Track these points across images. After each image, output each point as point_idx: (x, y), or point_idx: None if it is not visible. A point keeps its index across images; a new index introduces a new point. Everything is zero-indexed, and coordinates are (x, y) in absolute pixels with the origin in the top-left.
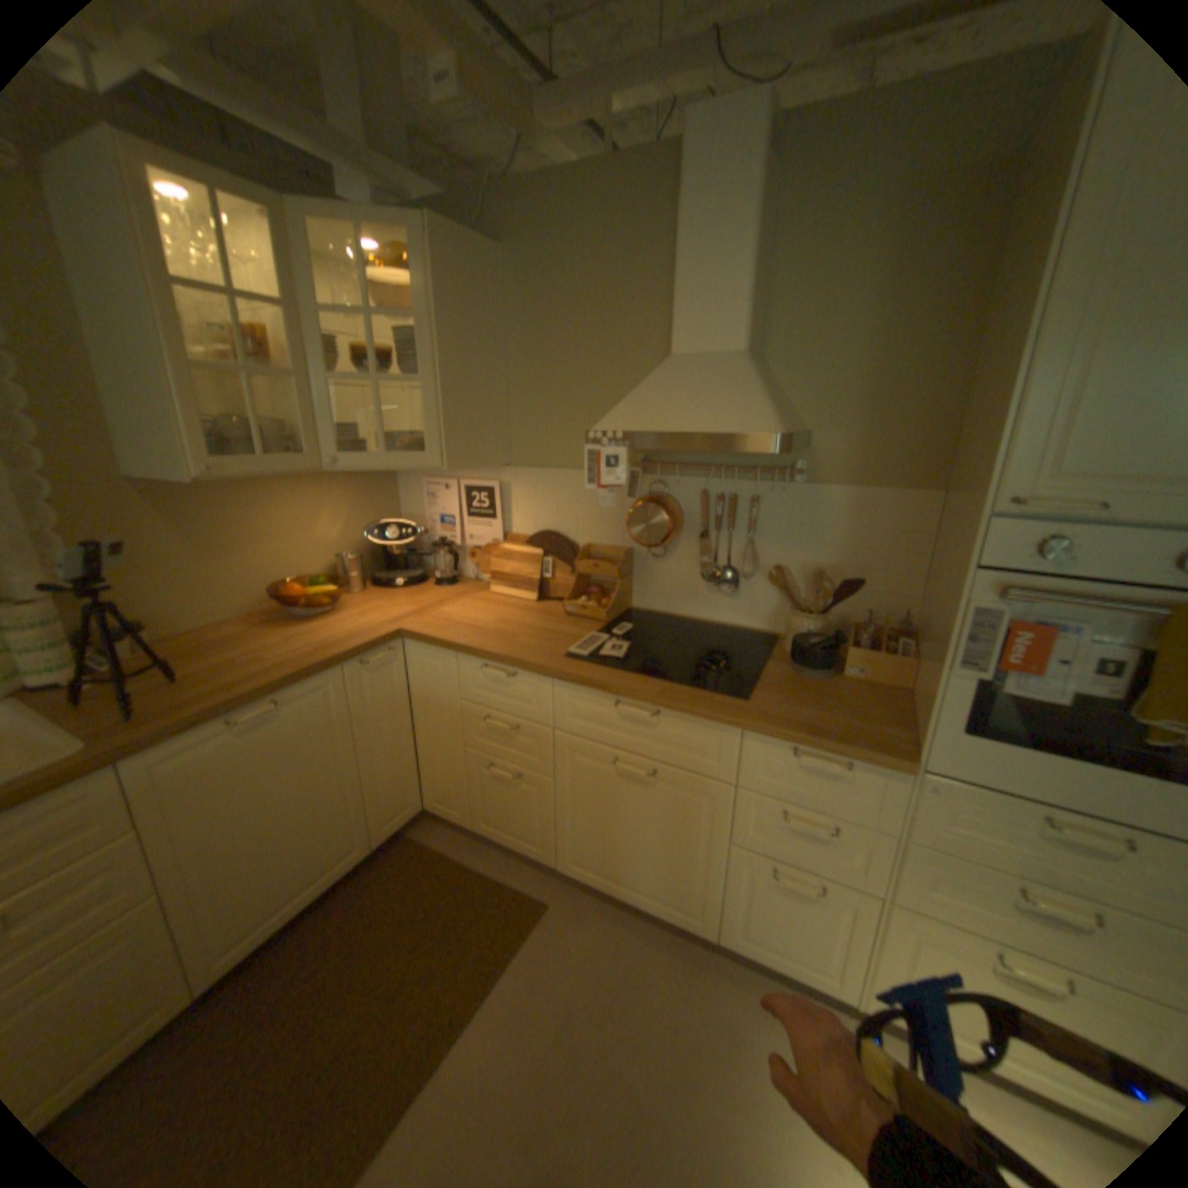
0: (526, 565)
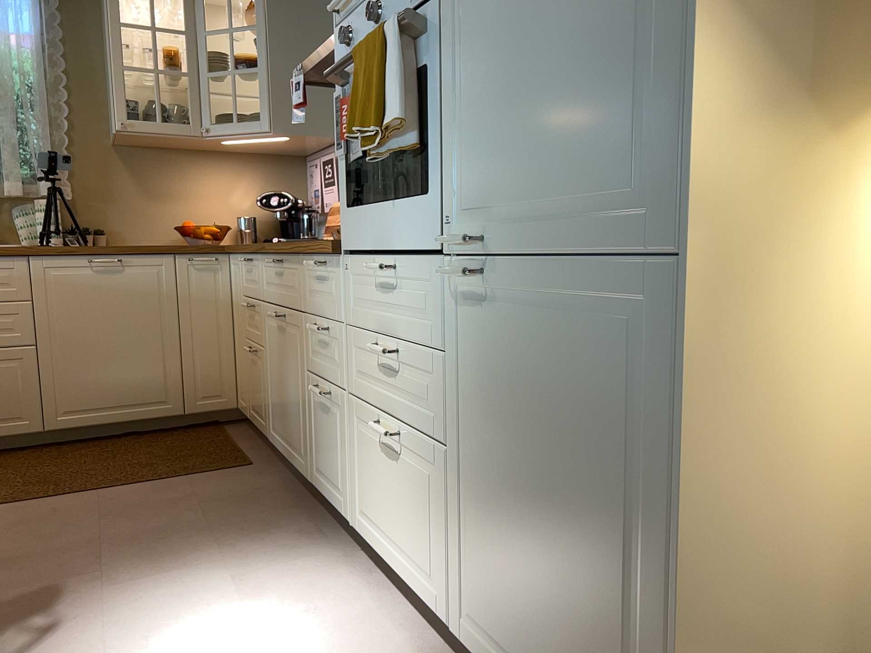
0: None
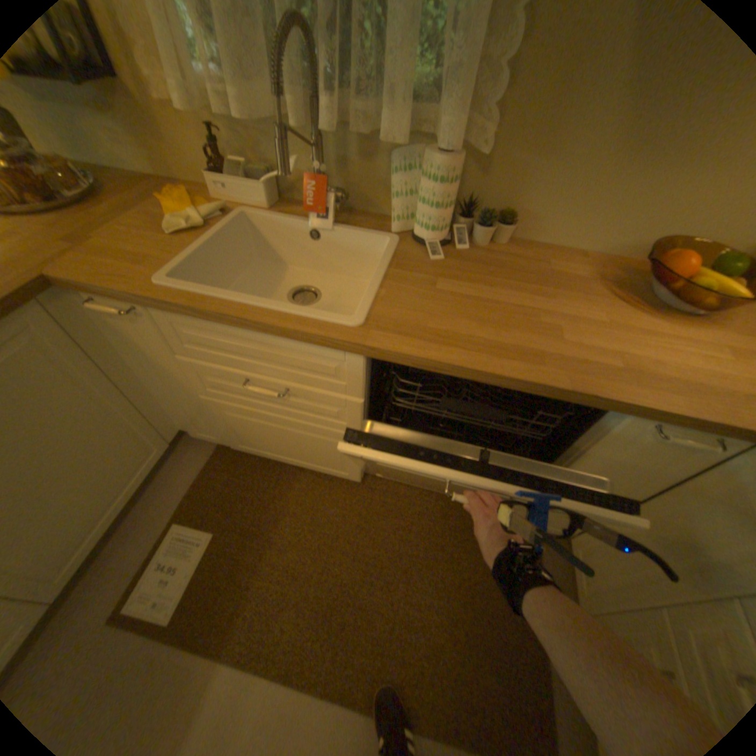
0: None
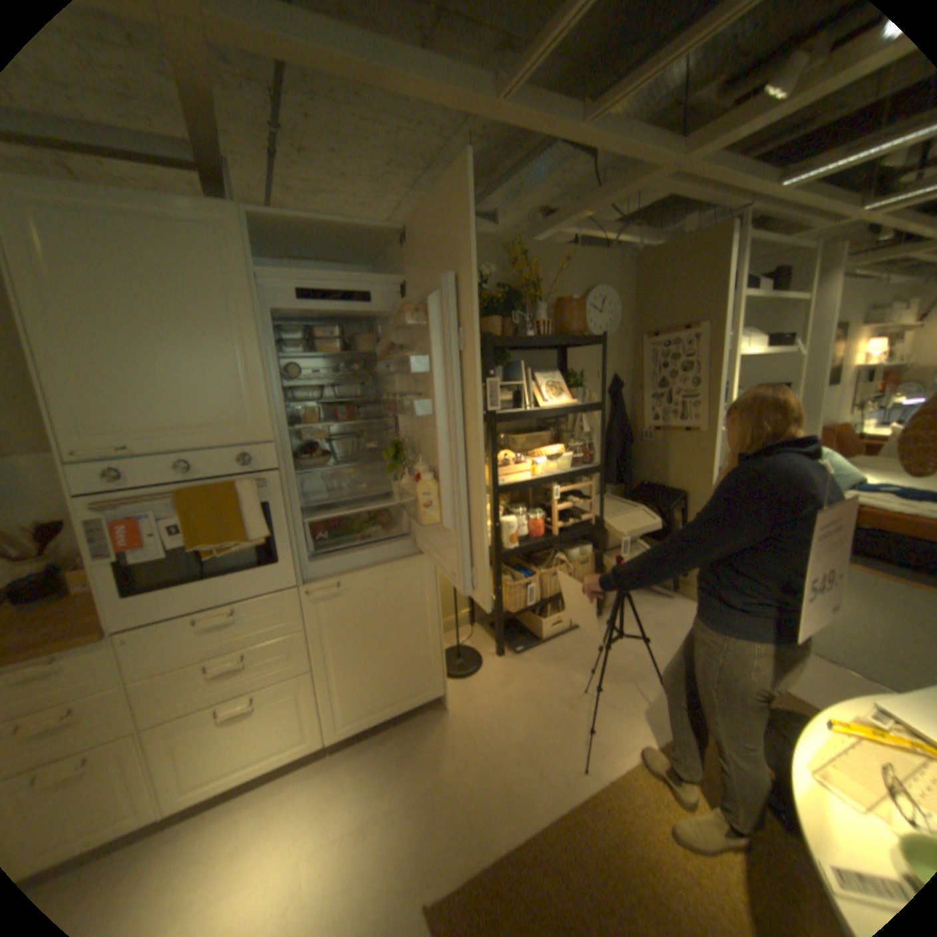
0: None
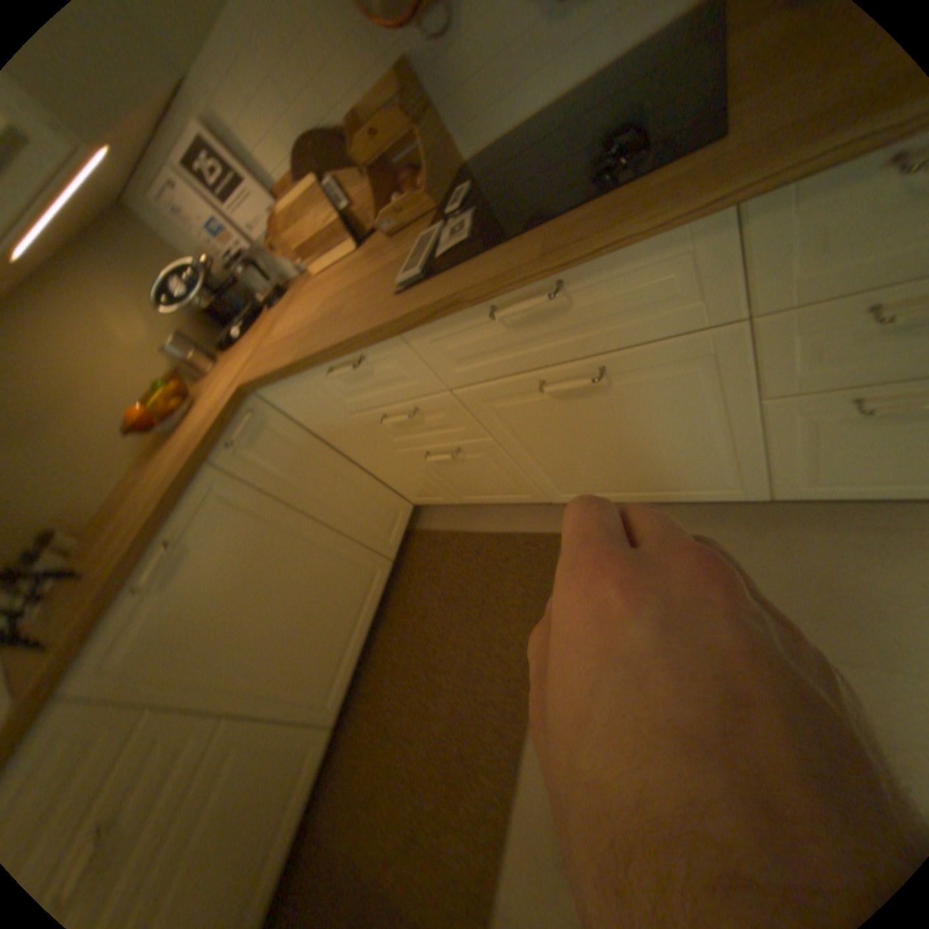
0: (317, 211)
